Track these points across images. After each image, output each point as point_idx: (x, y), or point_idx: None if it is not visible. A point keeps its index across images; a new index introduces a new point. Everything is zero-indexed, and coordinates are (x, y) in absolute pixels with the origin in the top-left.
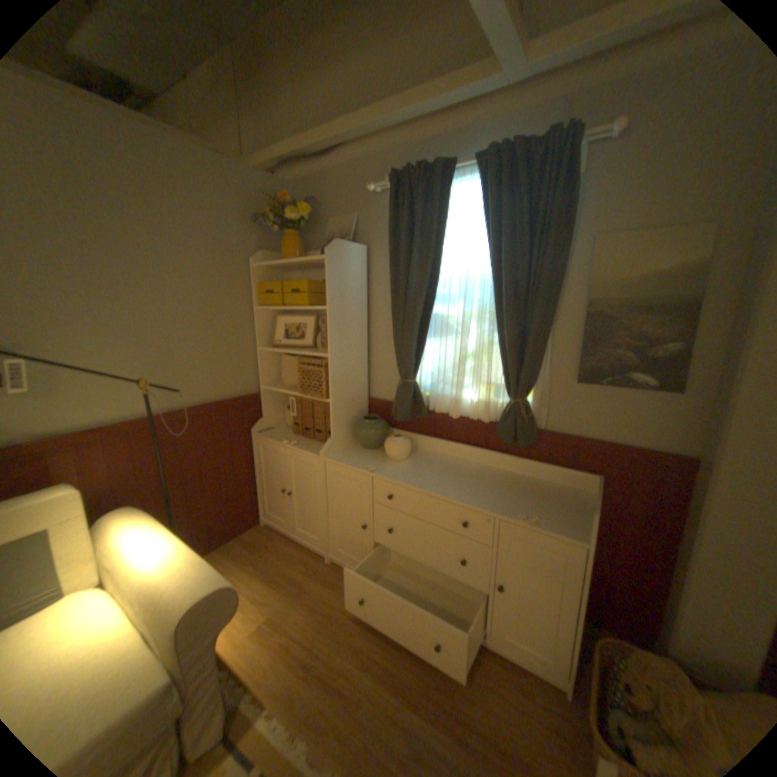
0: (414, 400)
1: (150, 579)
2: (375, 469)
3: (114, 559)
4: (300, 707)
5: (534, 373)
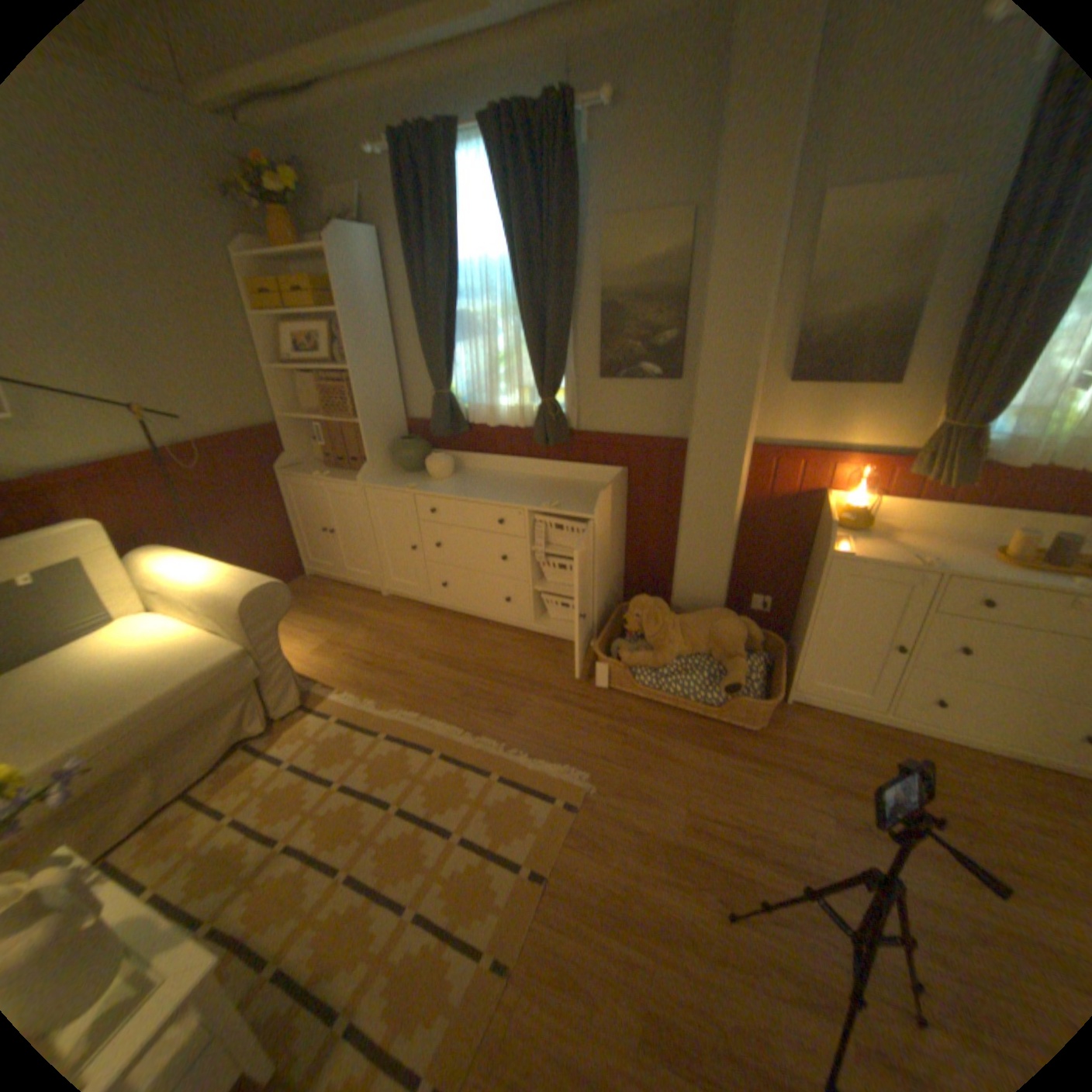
0: (450, 413)
1: (201, 585)
2: (414, 486)
3: (156, 581)
4: (365, 685)
5: (557, 371)
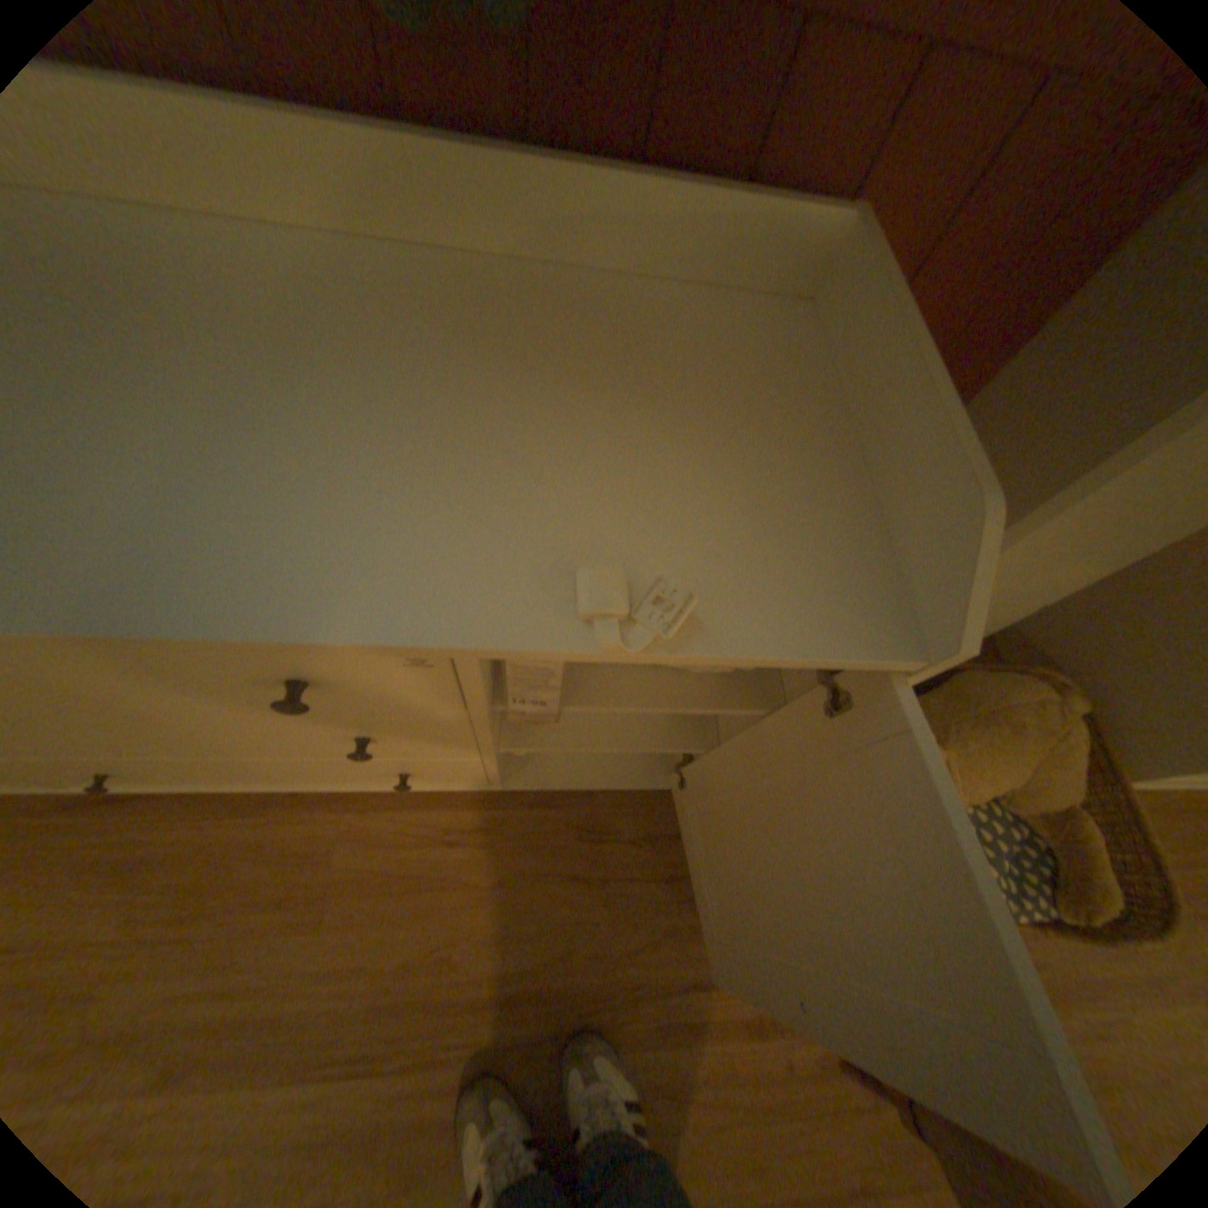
0: None
1: None
2: None
3: None
4: None
5: None
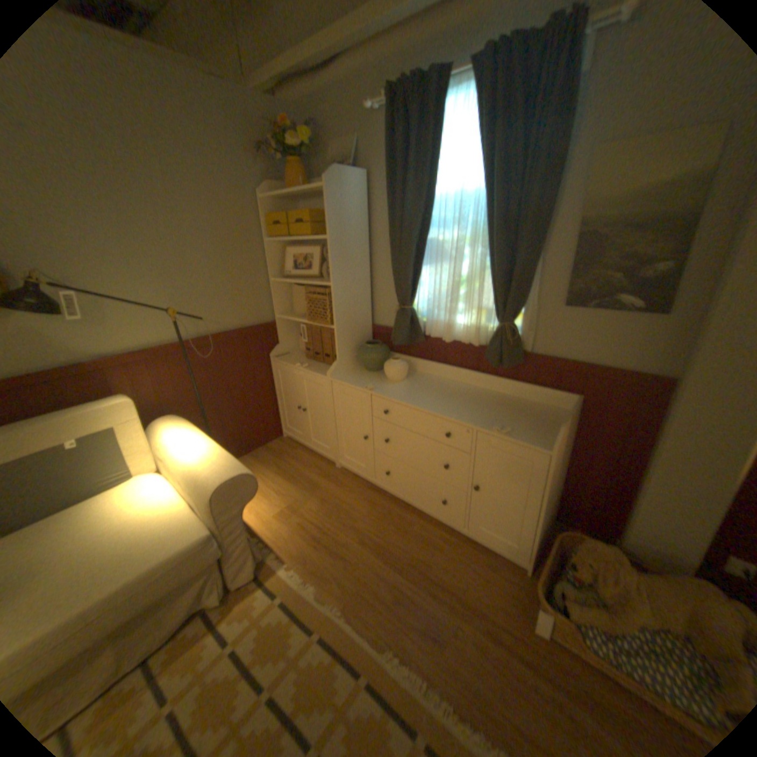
0: (411, 326)
1: (190, 466)
2: (373, 388)
3: (163, 452)
4: (310, 565)
5: (522, 297)
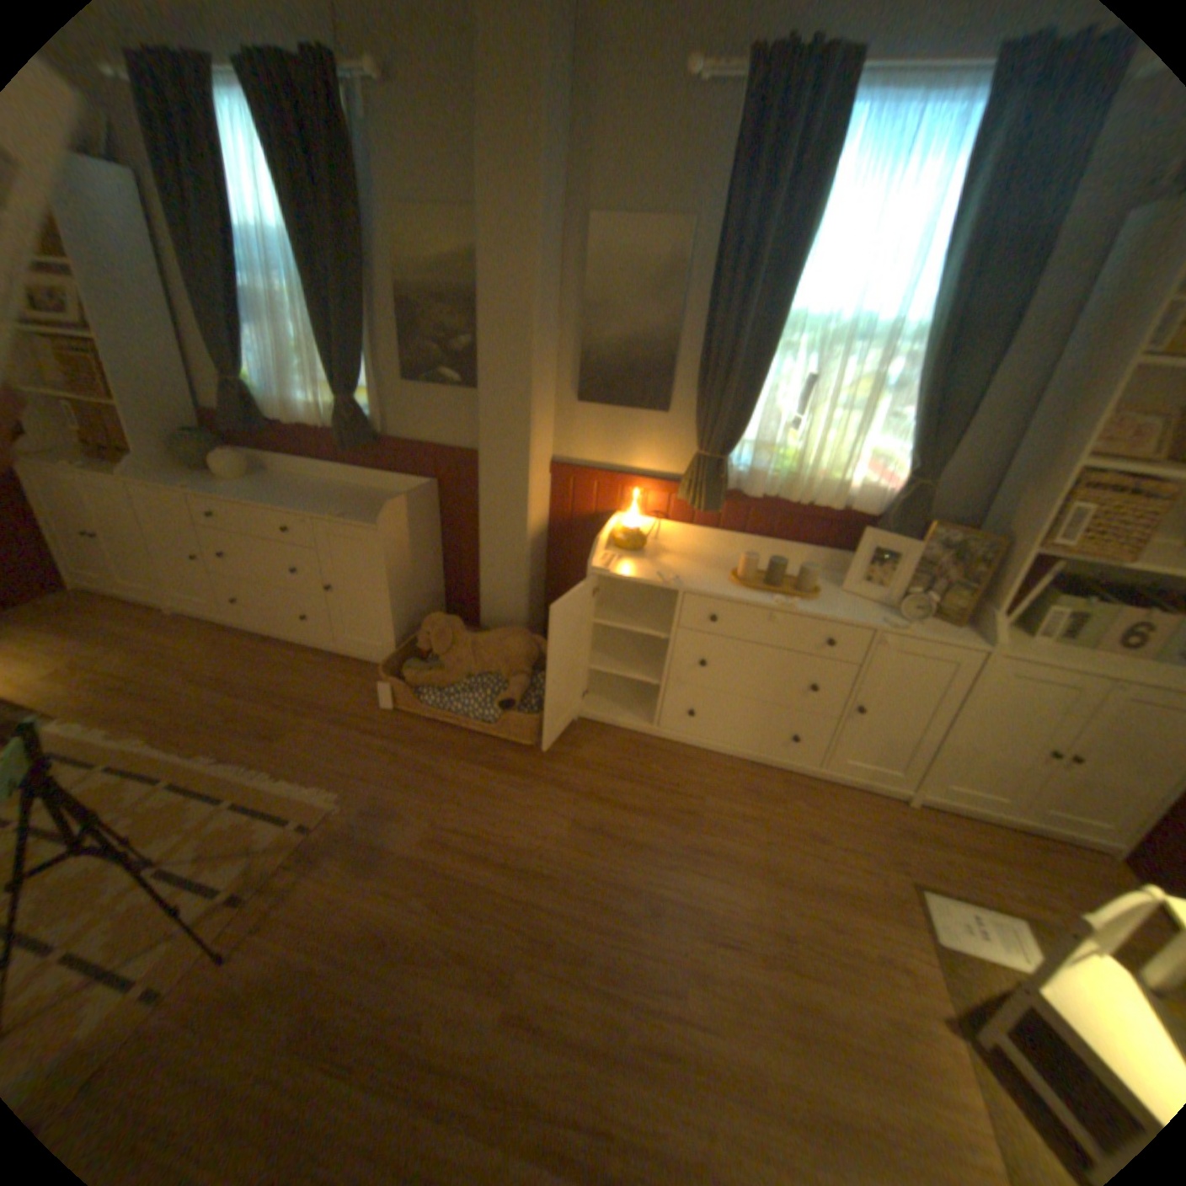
0: (239, 406)
1: None
2: (185, 486)
3: None
4: (102, 715)
5: (351, 369)
